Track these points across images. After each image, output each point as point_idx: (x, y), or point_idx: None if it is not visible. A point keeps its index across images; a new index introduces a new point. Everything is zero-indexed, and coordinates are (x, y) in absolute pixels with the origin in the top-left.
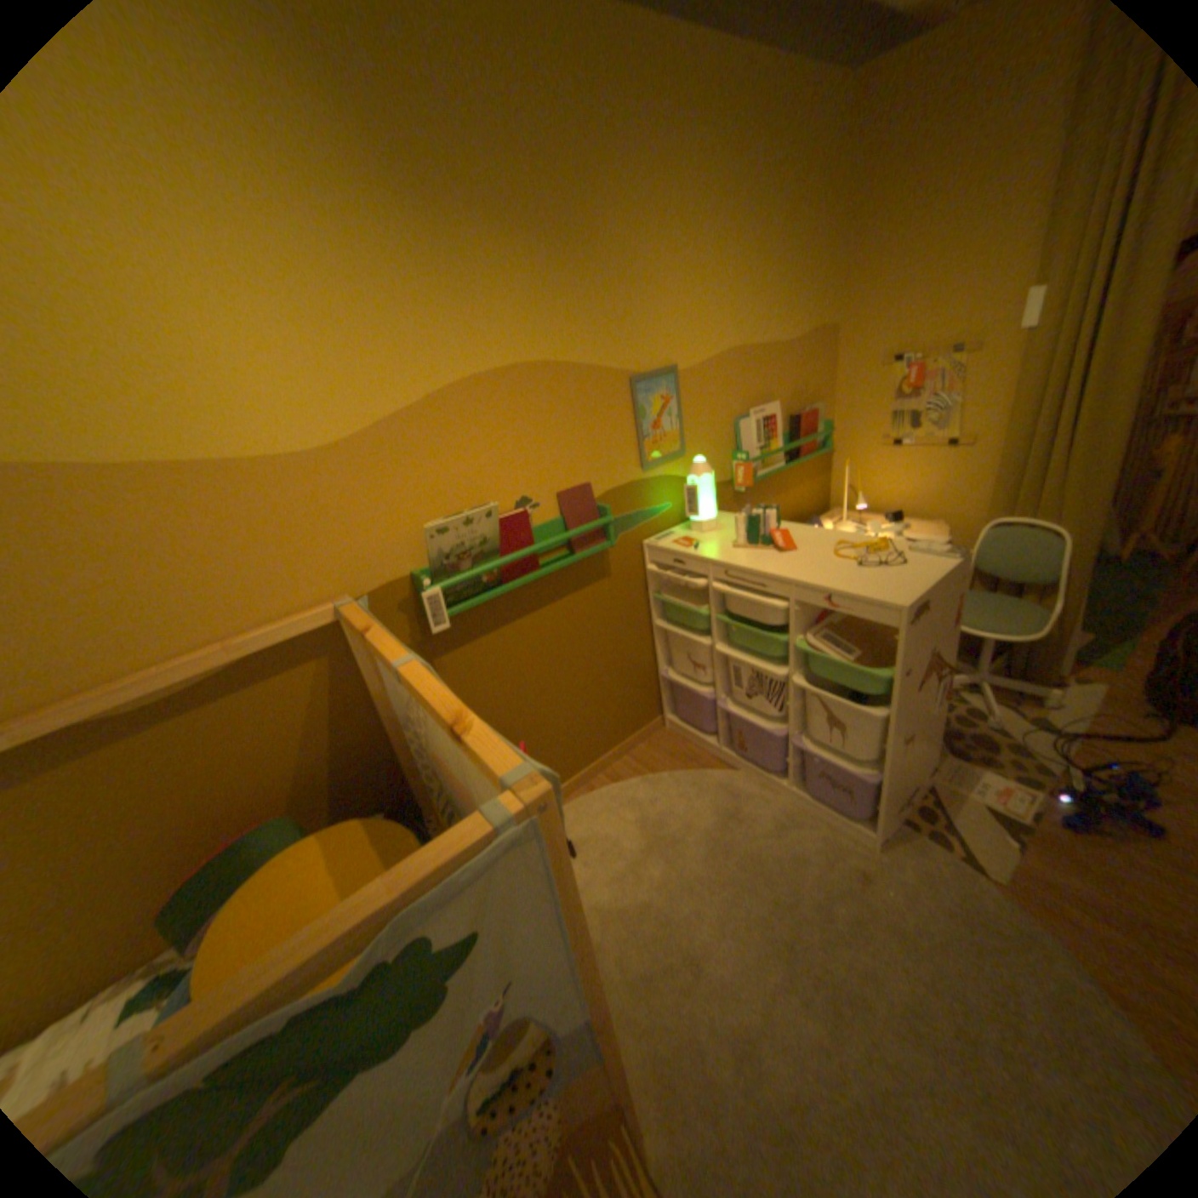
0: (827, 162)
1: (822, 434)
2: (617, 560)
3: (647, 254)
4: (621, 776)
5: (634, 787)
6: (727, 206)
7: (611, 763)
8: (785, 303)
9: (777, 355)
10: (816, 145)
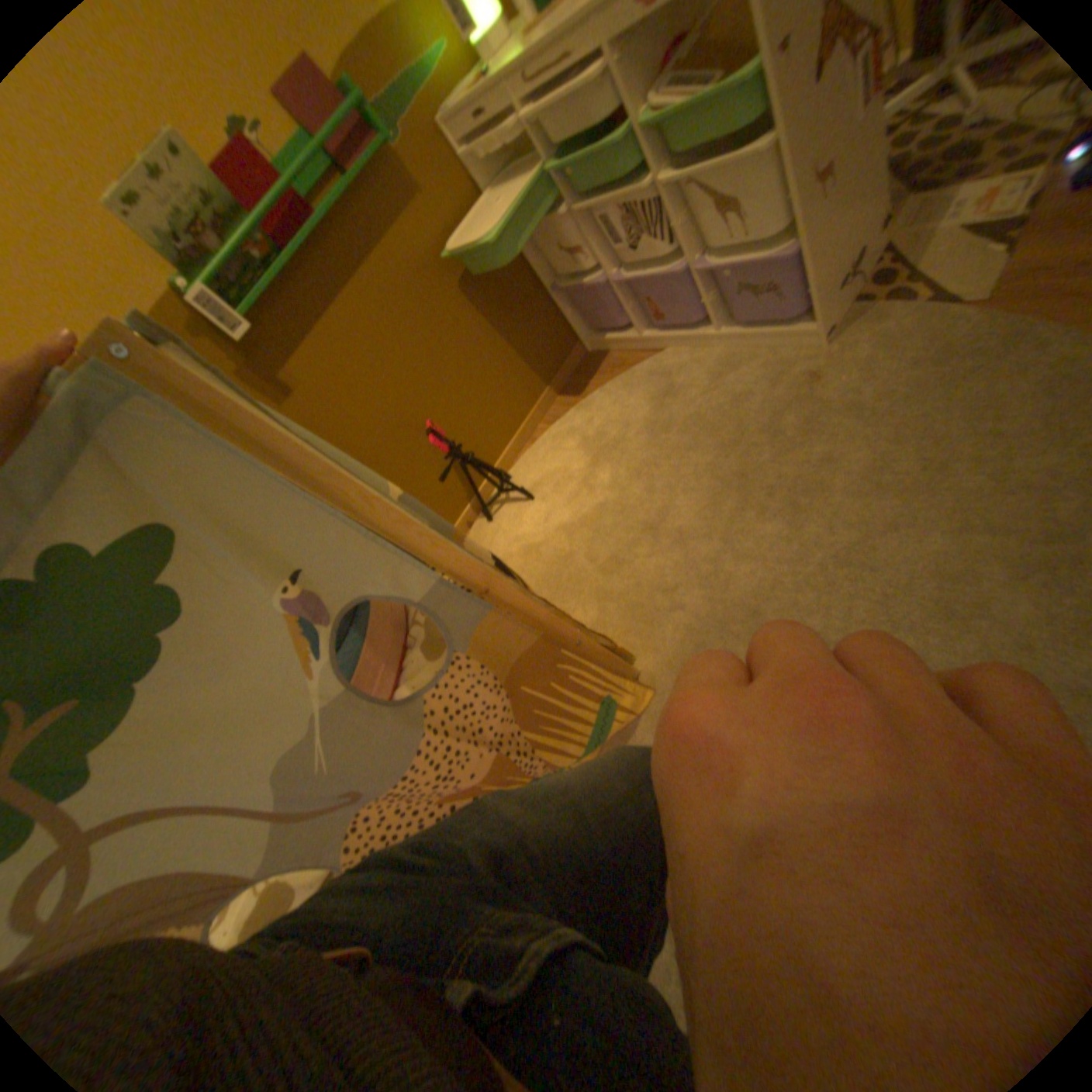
0: None
1: None
2: (414, 161)
3: None
4: (557, 415)
5: (569, 418)
6: None
7: (545, 409)
8: None
9: None
10: None
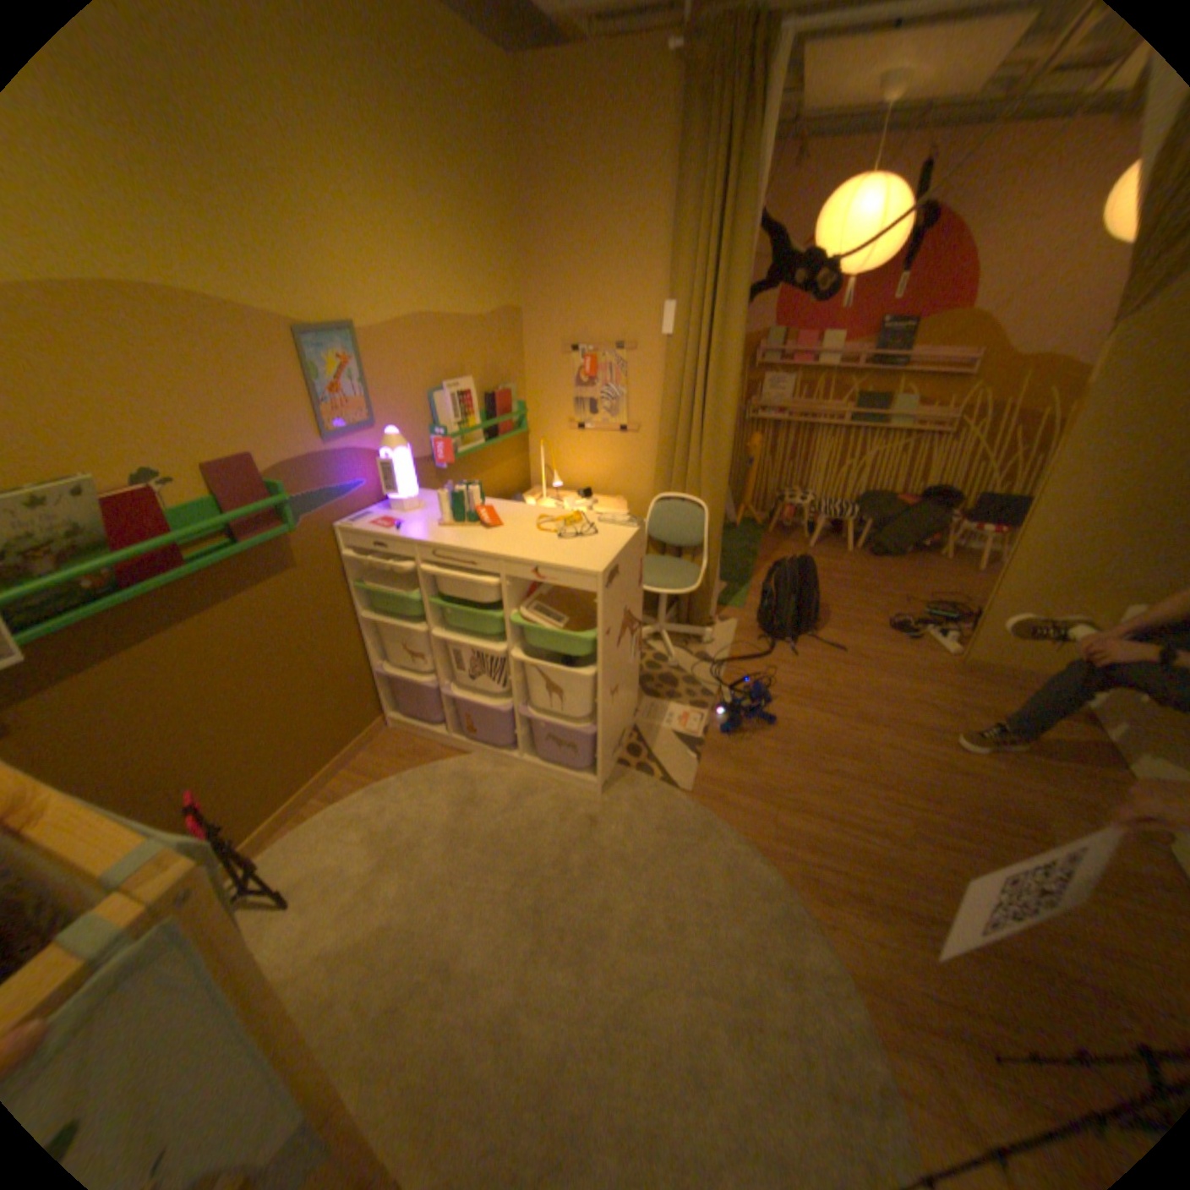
0: (494, 142)
1: (517, 415)
2: (303, 547)
3: (297, 180)
4: (339, 794)
5: (356, 802)
6: (393, 153)
7: (325, 782)
8: (468, 277)
9: (465, 330)
10: (482, 120)
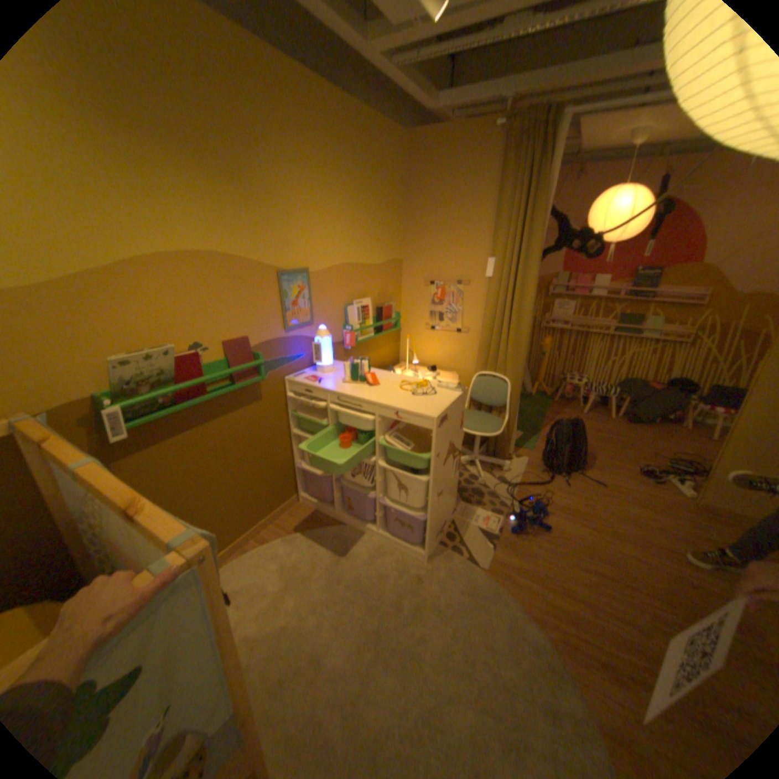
0: (394, 173)
1: (394, 320)
2: (266, 390)
3: (290, 199)
4: (267, 540)
5: (276, 546)
6: (340, 183)
7: (259, 532)
8: (373, 244)
9: (369, 272)
10: (388, 163)
